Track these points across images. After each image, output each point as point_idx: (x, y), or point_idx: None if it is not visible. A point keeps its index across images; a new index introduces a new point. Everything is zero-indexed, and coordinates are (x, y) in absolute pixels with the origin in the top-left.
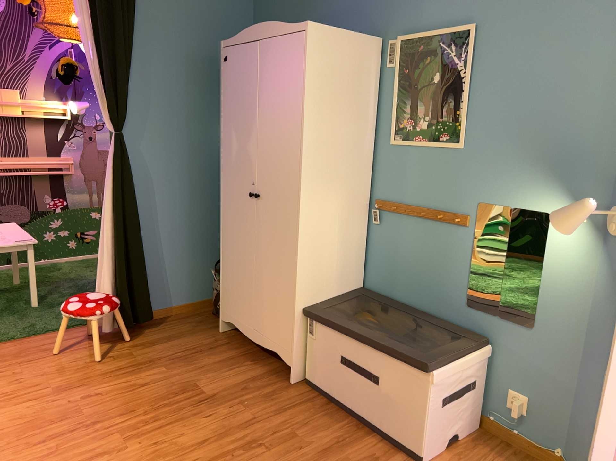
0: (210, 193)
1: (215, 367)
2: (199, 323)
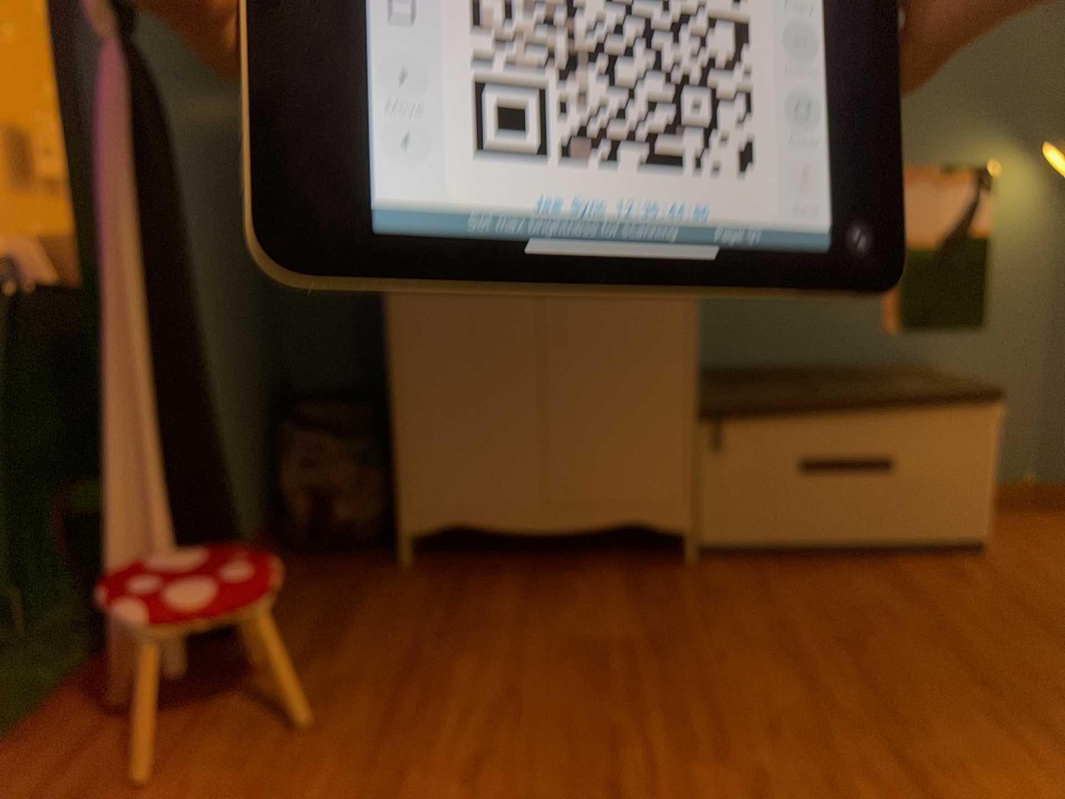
0: (233, 253)
1: (538, 607)
2: (323, 574)
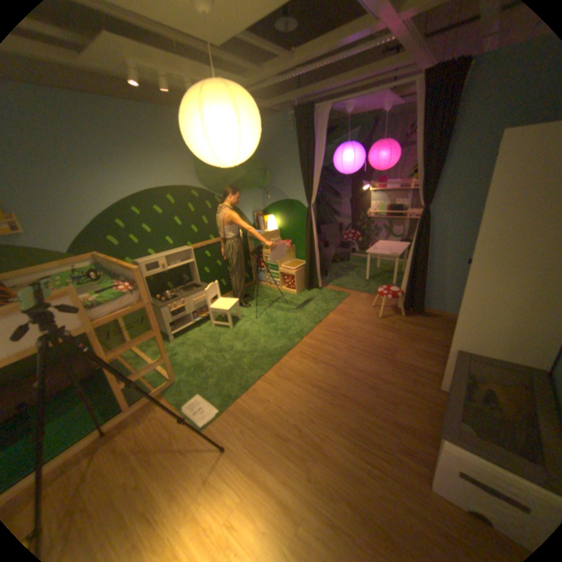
0: None
1: (418, 352)
2: (450, 329)
